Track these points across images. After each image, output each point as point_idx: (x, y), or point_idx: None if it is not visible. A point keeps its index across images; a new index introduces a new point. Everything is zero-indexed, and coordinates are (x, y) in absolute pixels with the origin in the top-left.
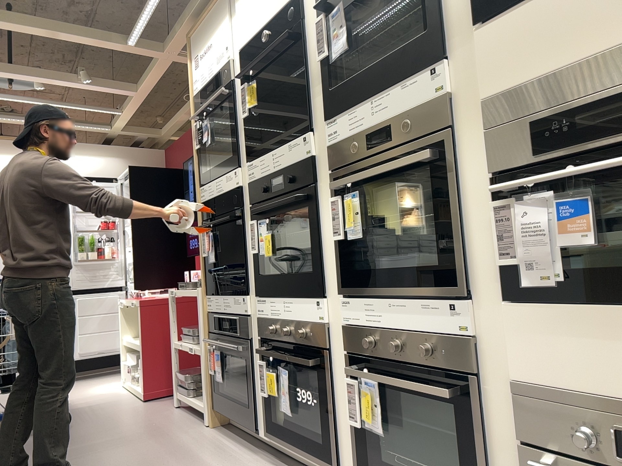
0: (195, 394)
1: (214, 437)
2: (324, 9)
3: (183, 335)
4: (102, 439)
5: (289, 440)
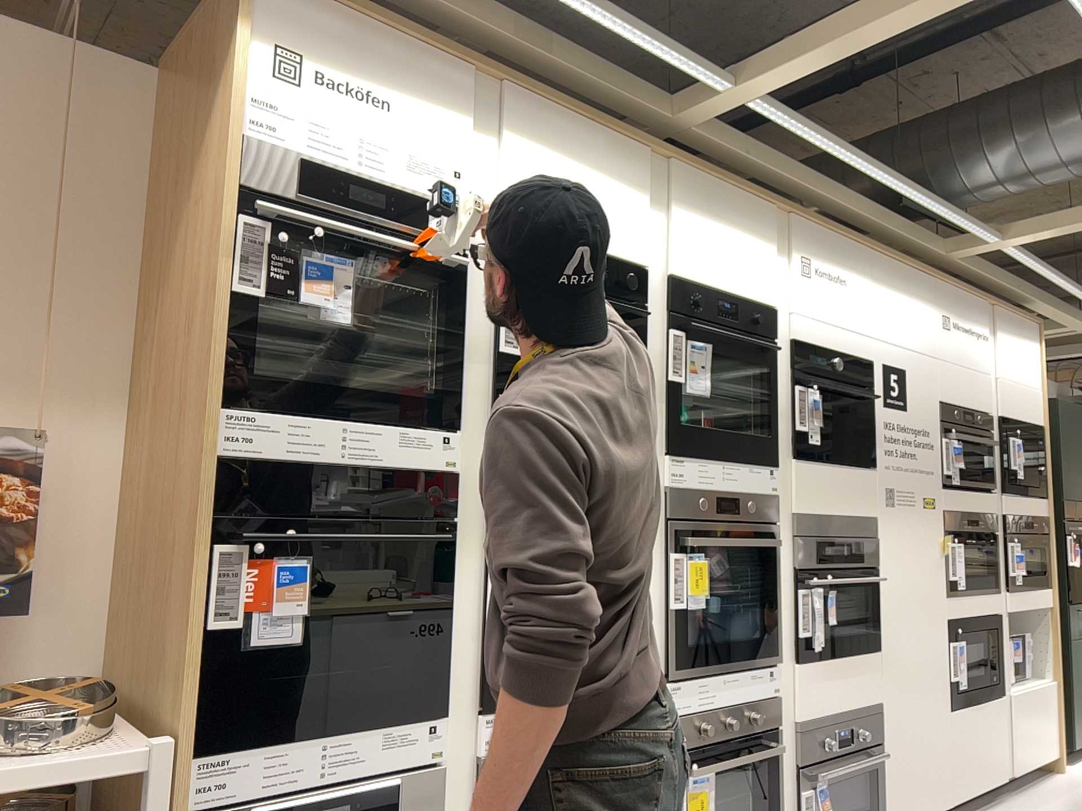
0: None
1: None
2: (686, 335)
3: None
4: None
5: None
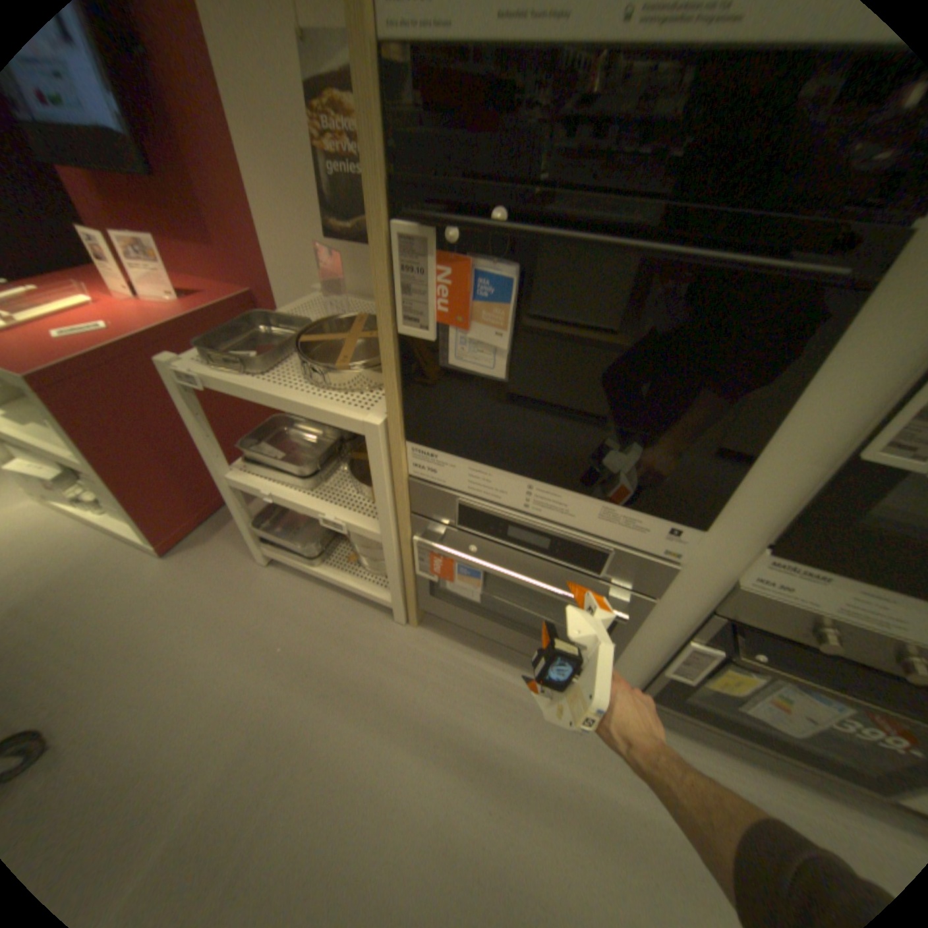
0: (321, 552)
1: (457, 659)
2: None
3: (256, 462)
4: (212, 767)
5: (736, 727)
